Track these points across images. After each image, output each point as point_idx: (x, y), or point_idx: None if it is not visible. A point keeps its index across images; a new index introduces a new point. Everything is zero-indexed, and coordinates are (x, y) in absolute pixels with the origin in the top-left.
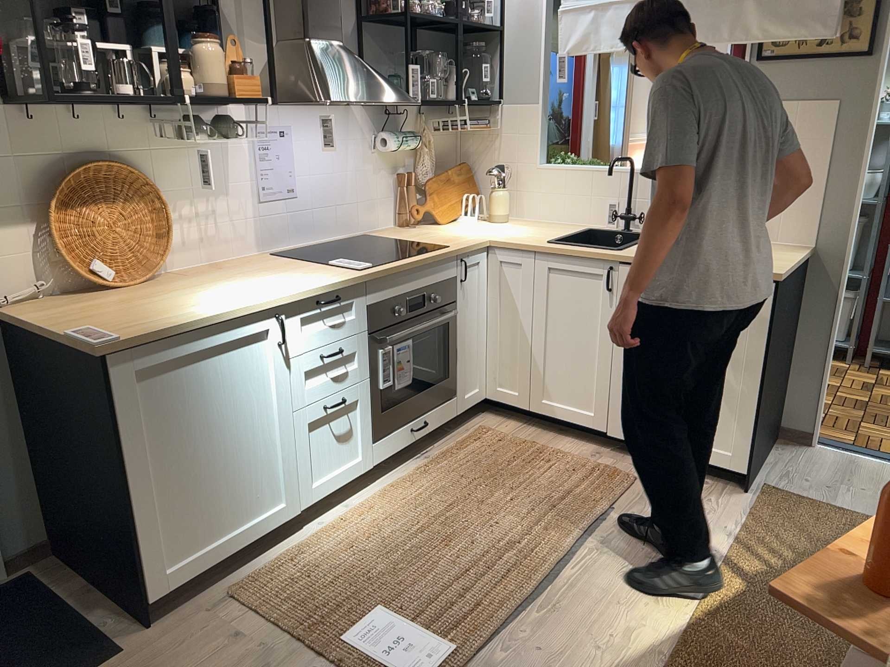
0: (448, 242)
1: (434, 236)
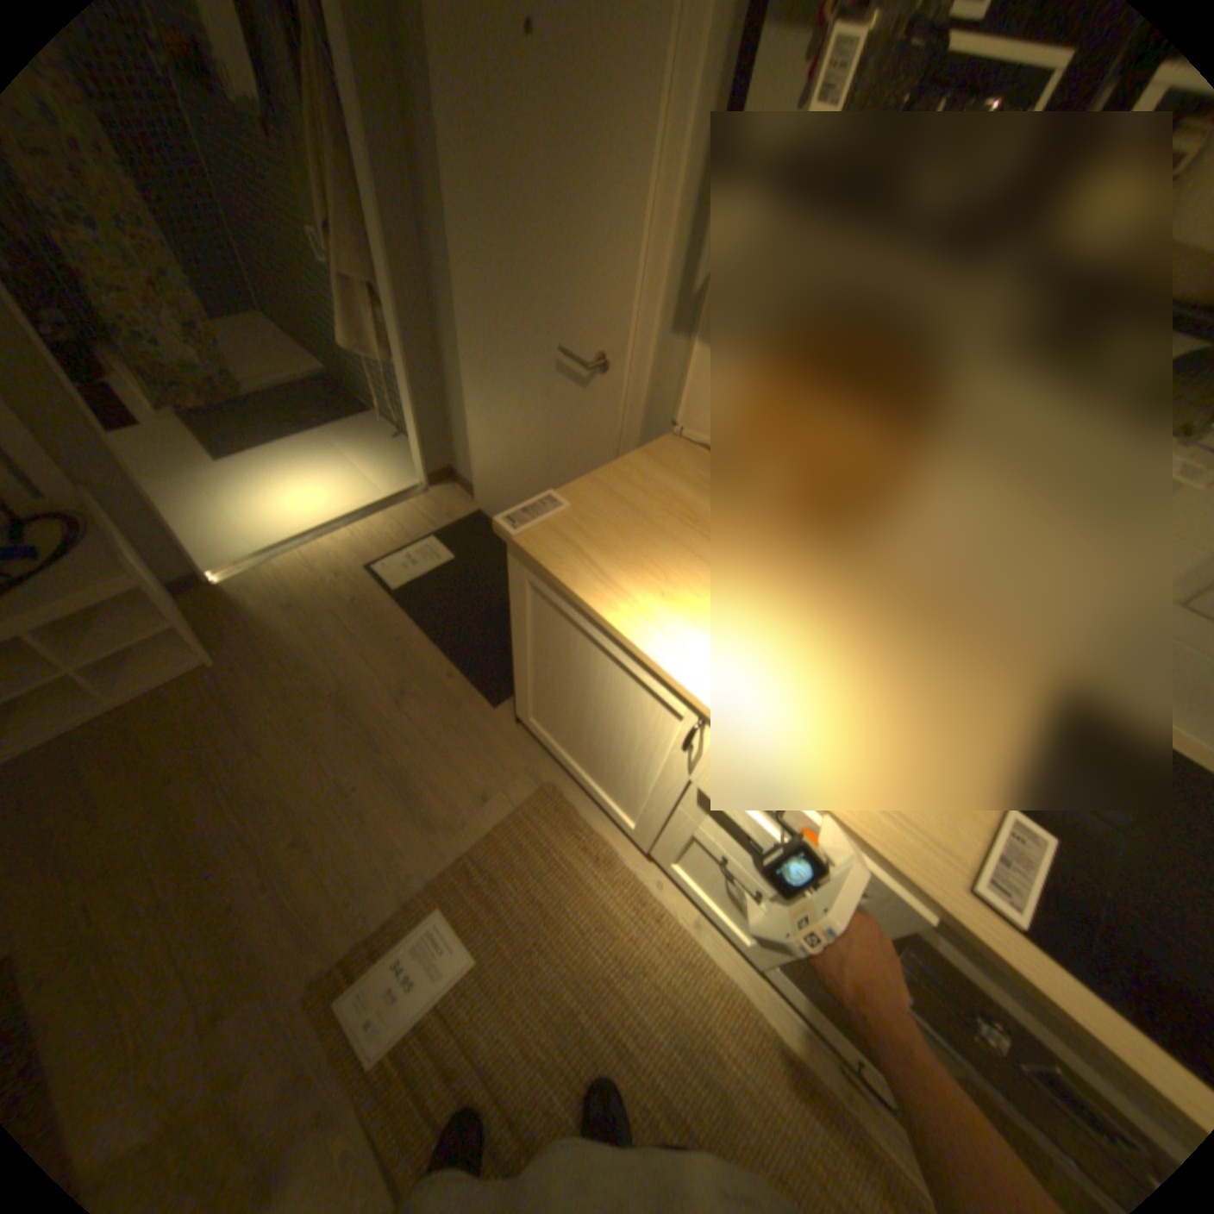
0: None
1: None
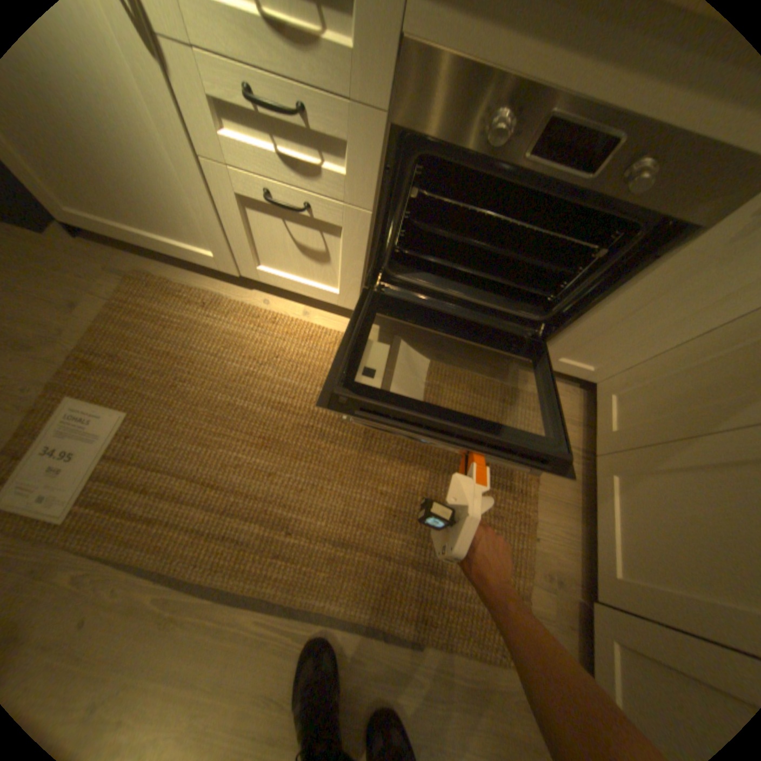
0: None
1: None
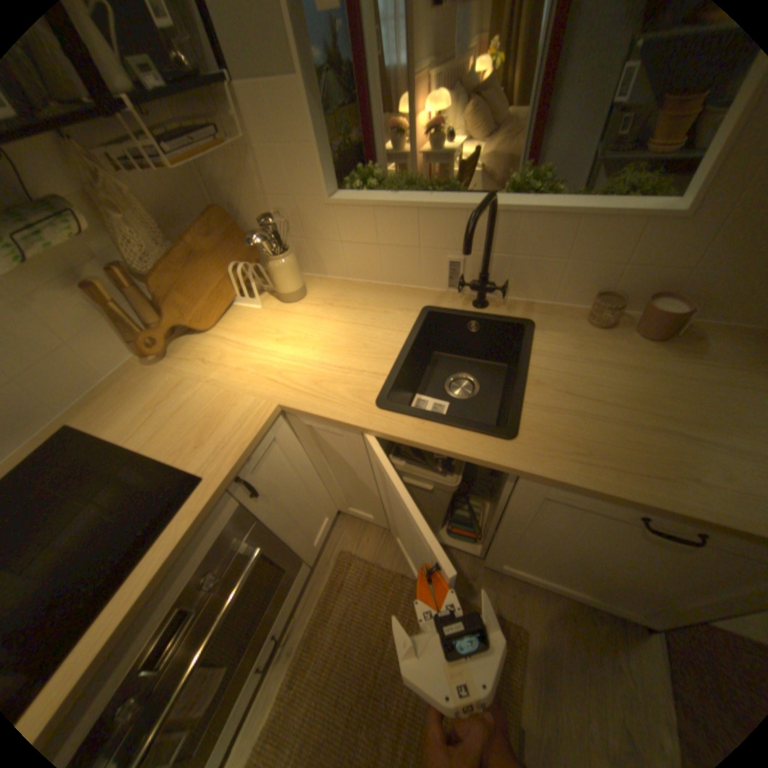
0: (200, 448)
1: (185, 399)
